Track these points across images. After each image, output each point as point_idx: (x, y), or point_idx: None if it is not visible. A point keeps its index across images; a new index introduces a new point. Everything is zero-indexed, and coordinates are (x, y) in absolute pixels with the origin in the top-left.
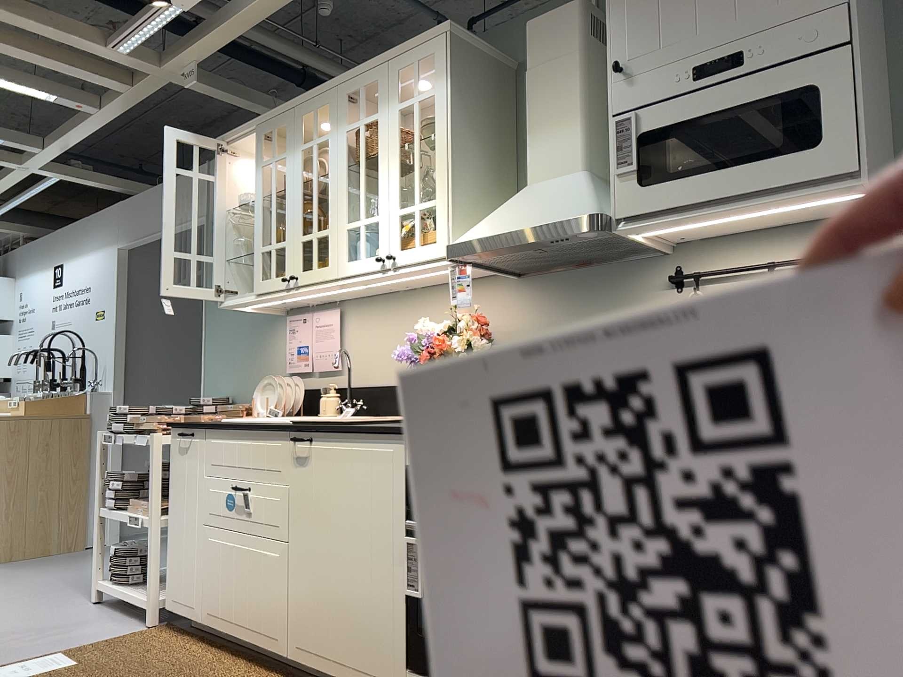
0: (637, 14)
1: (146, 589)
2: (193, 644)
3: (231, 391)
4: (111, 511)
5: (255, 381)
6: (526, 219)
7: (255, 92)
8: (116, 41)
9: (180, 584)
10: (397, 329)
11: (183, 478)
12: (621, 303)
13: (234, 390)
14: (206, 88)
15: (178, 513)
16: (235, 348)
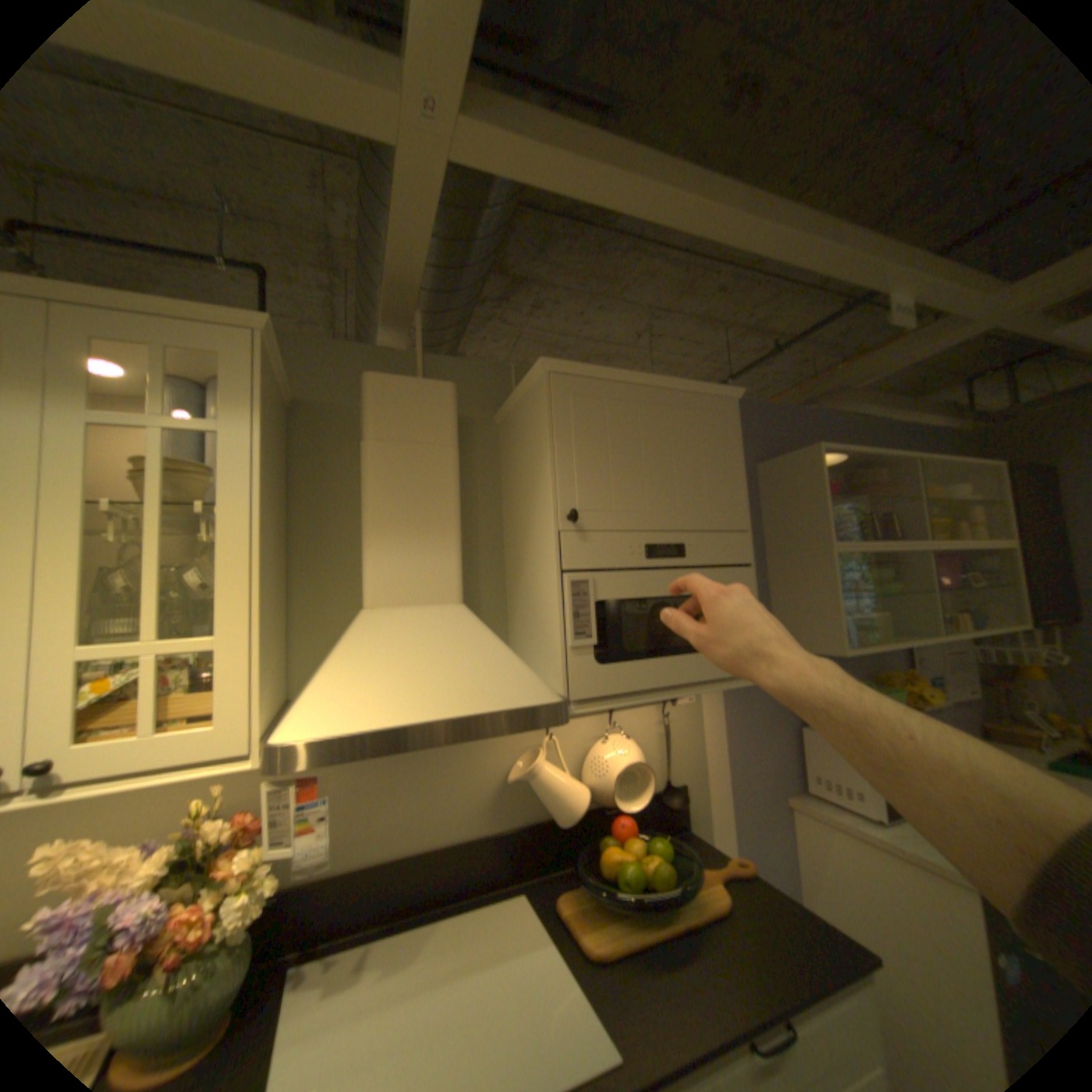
0: (590, 461)
1: None
2: None
3: None
4: None
5: None
6: (439, 694)
7: None
8: None
9: None
10: None
11: None
12: (455, 749)
13: None
14: None
15: None
16: None
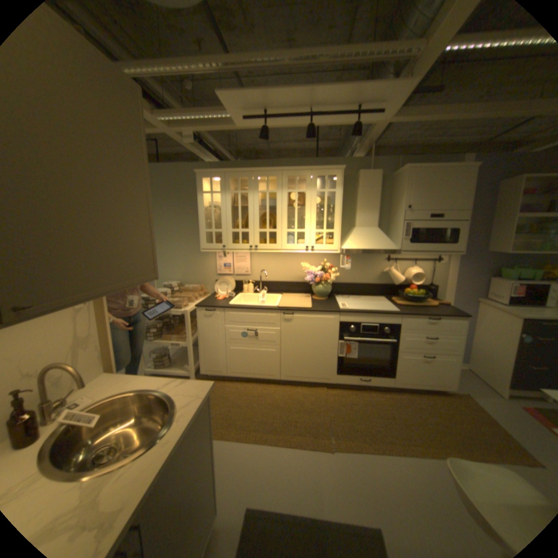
0: (418, 192)
1: (173, 368)
2: (224, 383)
3: (178, 279)
4: (152, 342)
5: (195, 275)
6: (372, 245)
7: (194, 141)
8: (159, 112)
9: (211, 365)
10: (280, 262)
11: (209, 327)
12: (371, 263)
13: (180, 279)
14: (181, 138)
15: (207, 340)
16: (179, 260)
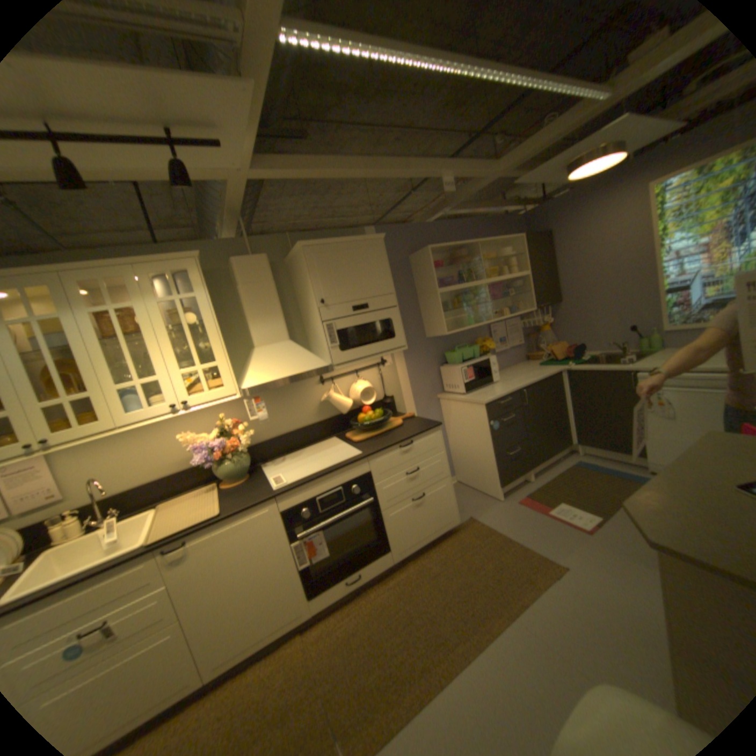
0: (325, 279)
1: None
2: None
3: None
4: None
5: None
6: (289, 369)
7: None
8: None
9: None
10: (131, 447)
11: None
12: (300, 394)
13: None
14: None
15: None
16: None
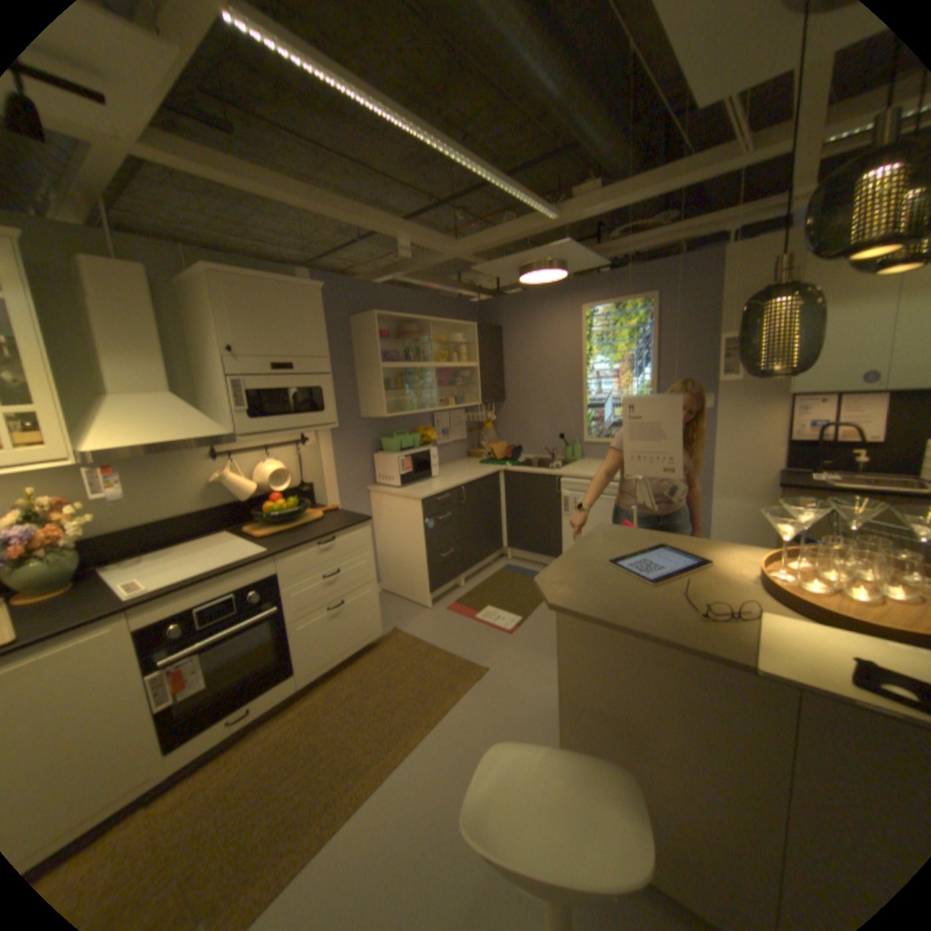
0: (237, 320)
1: None
2: None
3: None
4: None
5: None
6: (167, 432)
7: None
8: None
9: None
10: None
11: None
12: (176, 470)
13: None
14: None
15: None
16: None
